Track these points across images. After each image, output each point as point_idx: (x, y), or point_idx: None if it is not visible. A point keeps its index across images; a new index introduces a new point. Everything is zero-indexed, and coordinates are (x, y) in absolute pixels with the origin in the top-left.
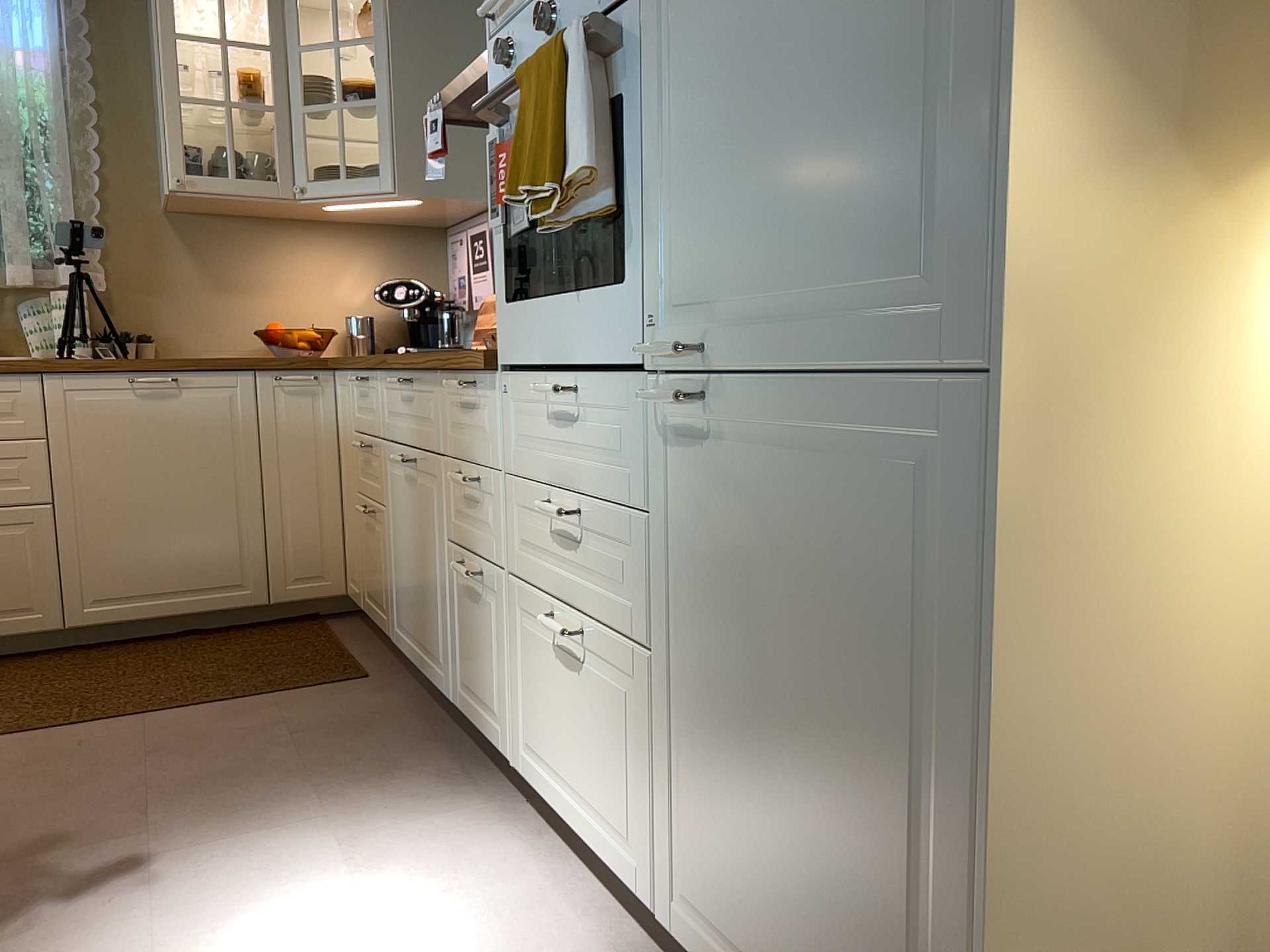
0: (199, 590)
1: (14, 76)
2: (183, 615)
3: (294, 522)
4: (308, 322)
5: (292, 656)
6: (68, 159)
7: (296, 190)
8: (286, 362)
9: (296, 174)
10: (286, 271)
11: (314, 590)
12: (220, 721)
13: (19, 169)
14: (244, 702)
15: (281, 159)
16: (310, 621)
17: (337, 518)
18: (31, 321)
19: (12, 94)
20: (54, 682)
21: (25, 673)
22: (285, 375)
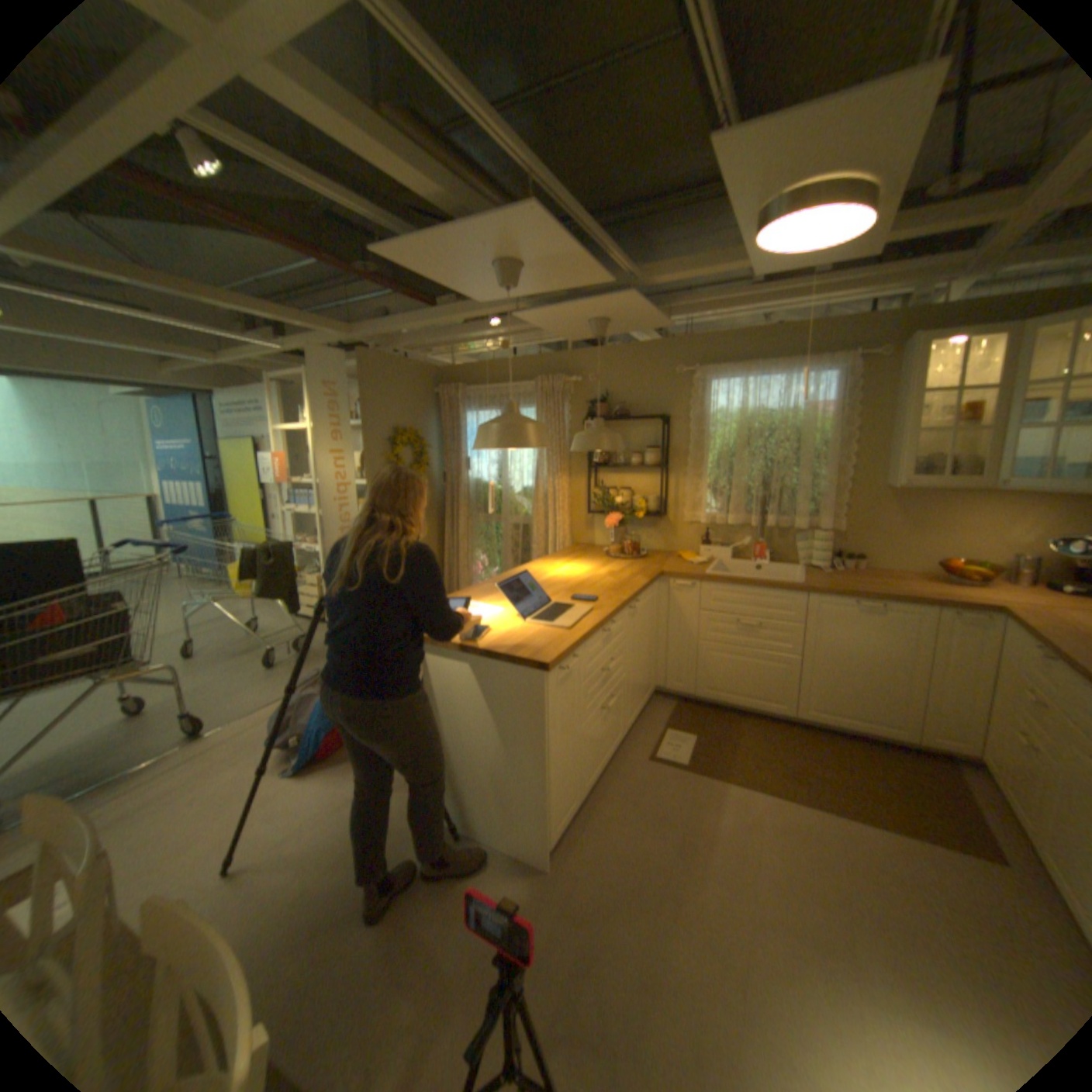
0: (876, 724)
1: (816, 420)
2: (863, 734)
3: (951, 704)
4: (980, 554)
5: (940, 803)
6: (837, 461)
7: (999, 481)
8: (969, 606)
9: (1002, 471)
10: (970, 520)
11: (957, 750)
12: (893, 854)
13: (810, 469)
14: (908, 842)
15: (991, 461)
16: (949, 764)
17: (988, 711)
18: (801, 544)
19: (813, 429)
20: (791, 753)
21: (776, 737)
22: (966, 614)
